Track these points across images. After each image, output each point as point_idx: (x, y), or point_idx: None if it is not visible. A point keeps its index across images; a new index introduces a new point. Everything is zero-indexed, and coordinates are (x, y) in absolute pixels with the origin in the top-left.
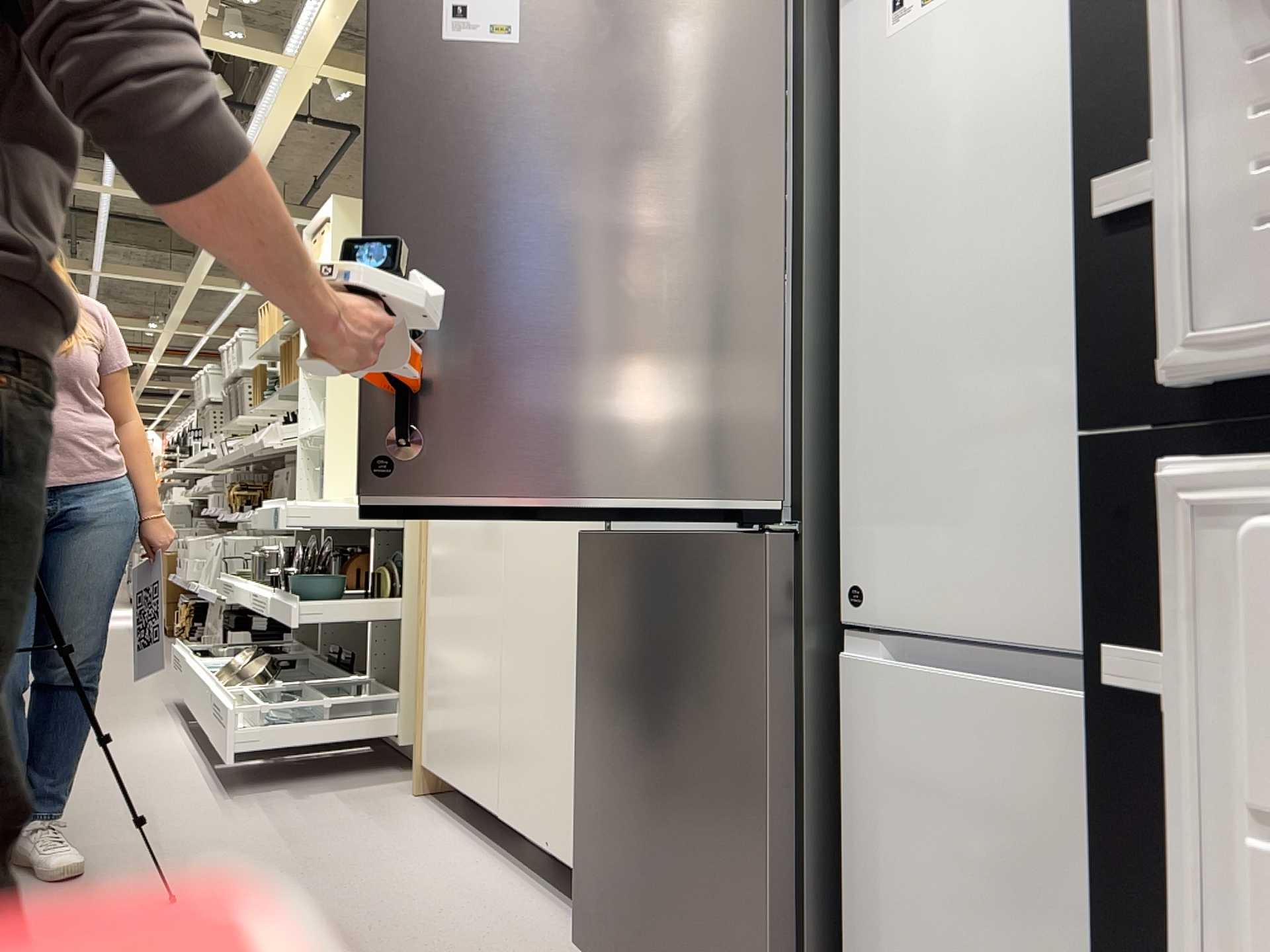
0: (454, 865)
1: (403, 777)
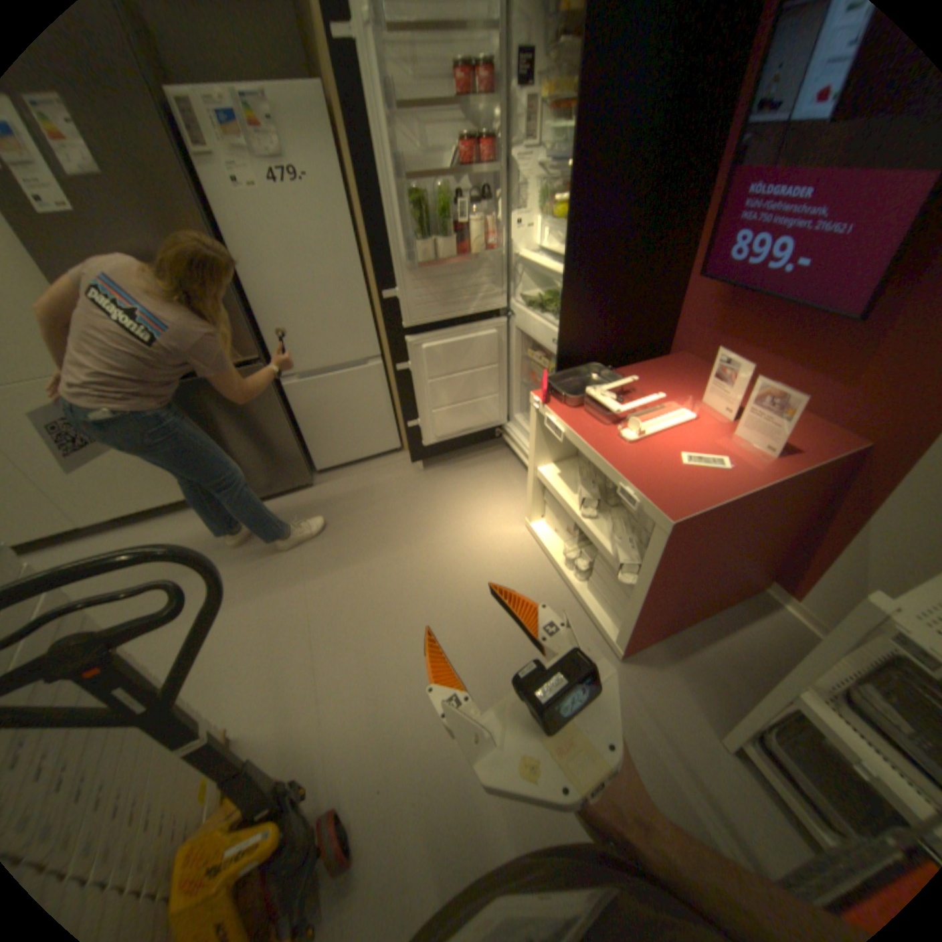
0: (82, 554)
1: None
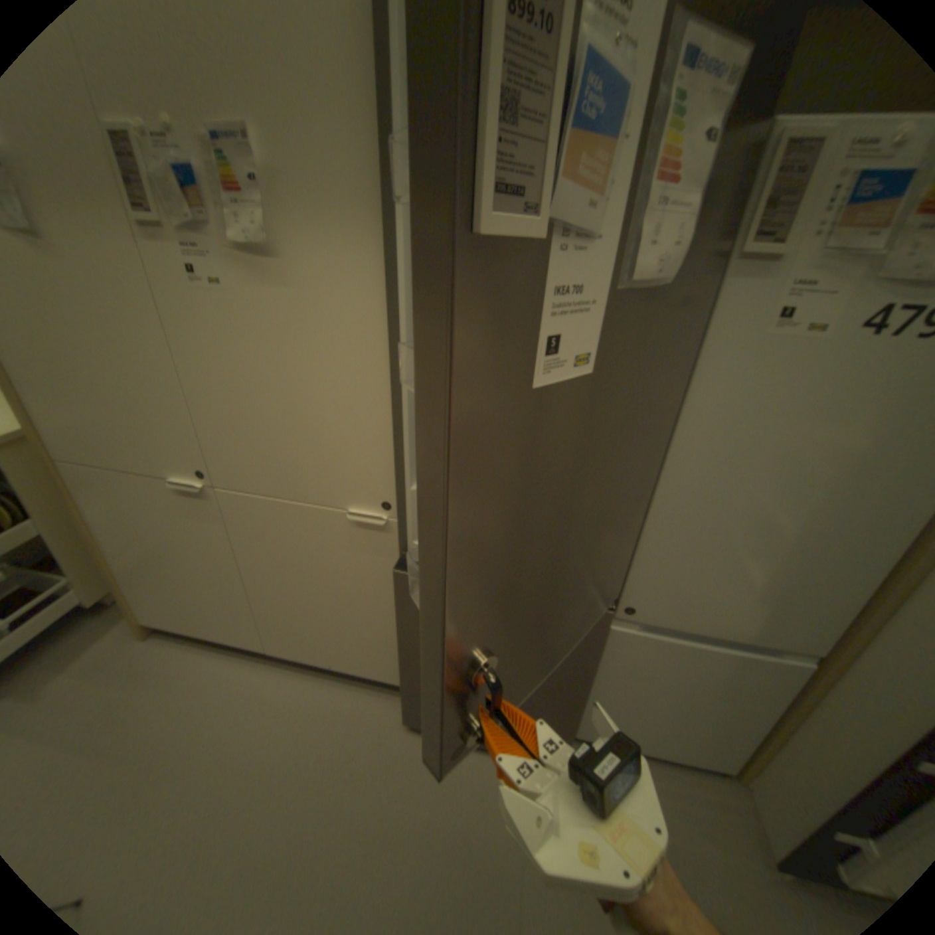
0: (251, 692)
1: (105, 624)
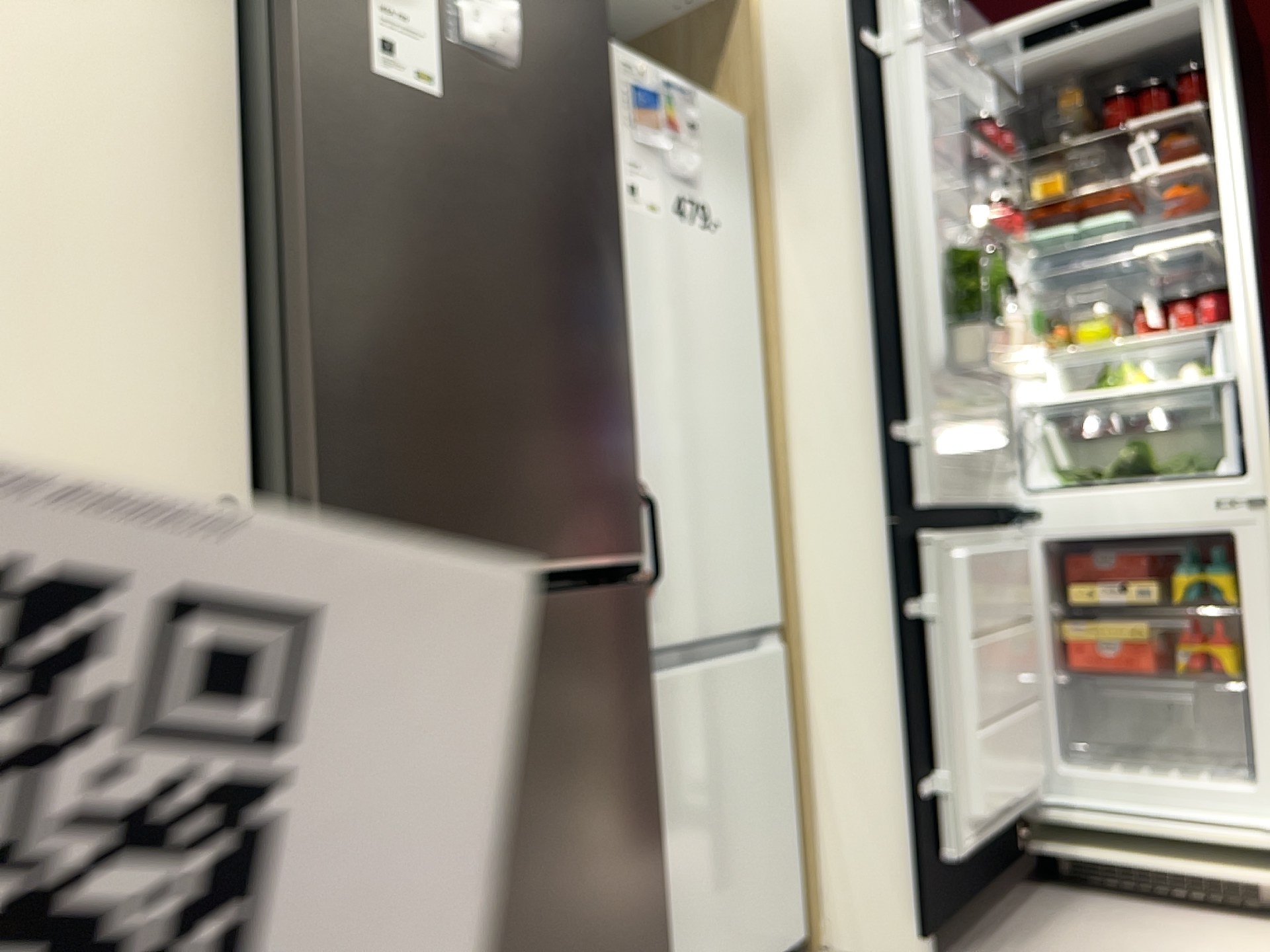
0: None
1: None
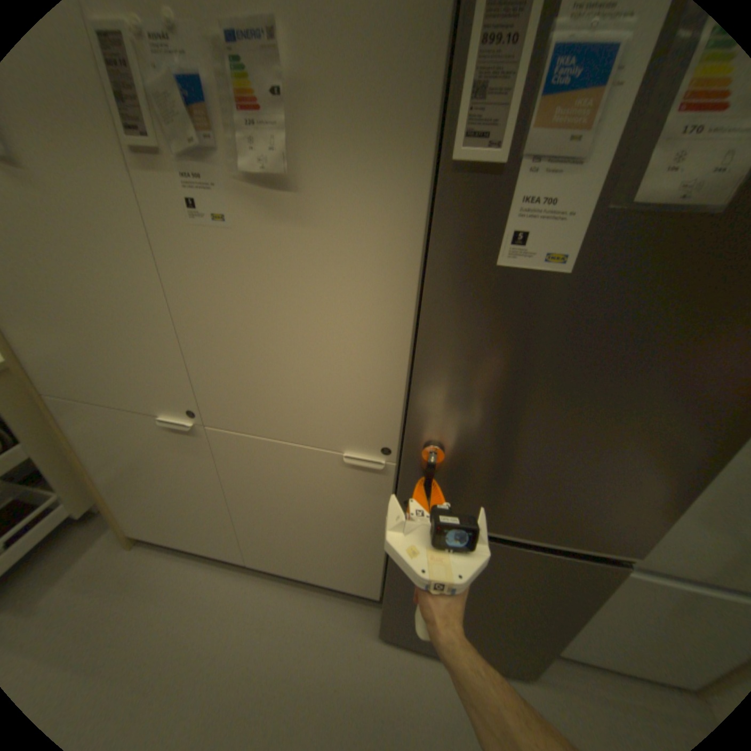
0: (232, 603)
1: (93, 532)
